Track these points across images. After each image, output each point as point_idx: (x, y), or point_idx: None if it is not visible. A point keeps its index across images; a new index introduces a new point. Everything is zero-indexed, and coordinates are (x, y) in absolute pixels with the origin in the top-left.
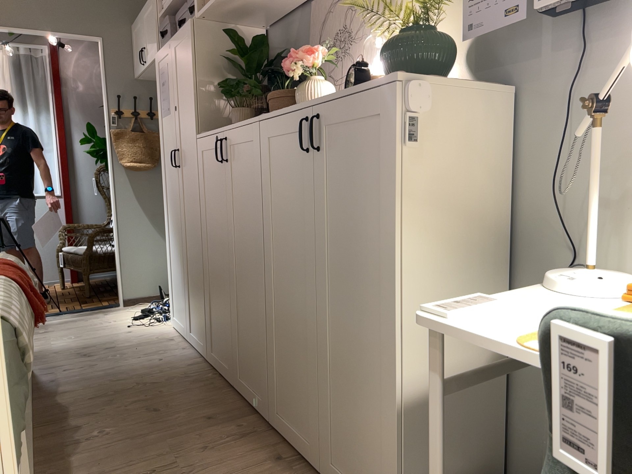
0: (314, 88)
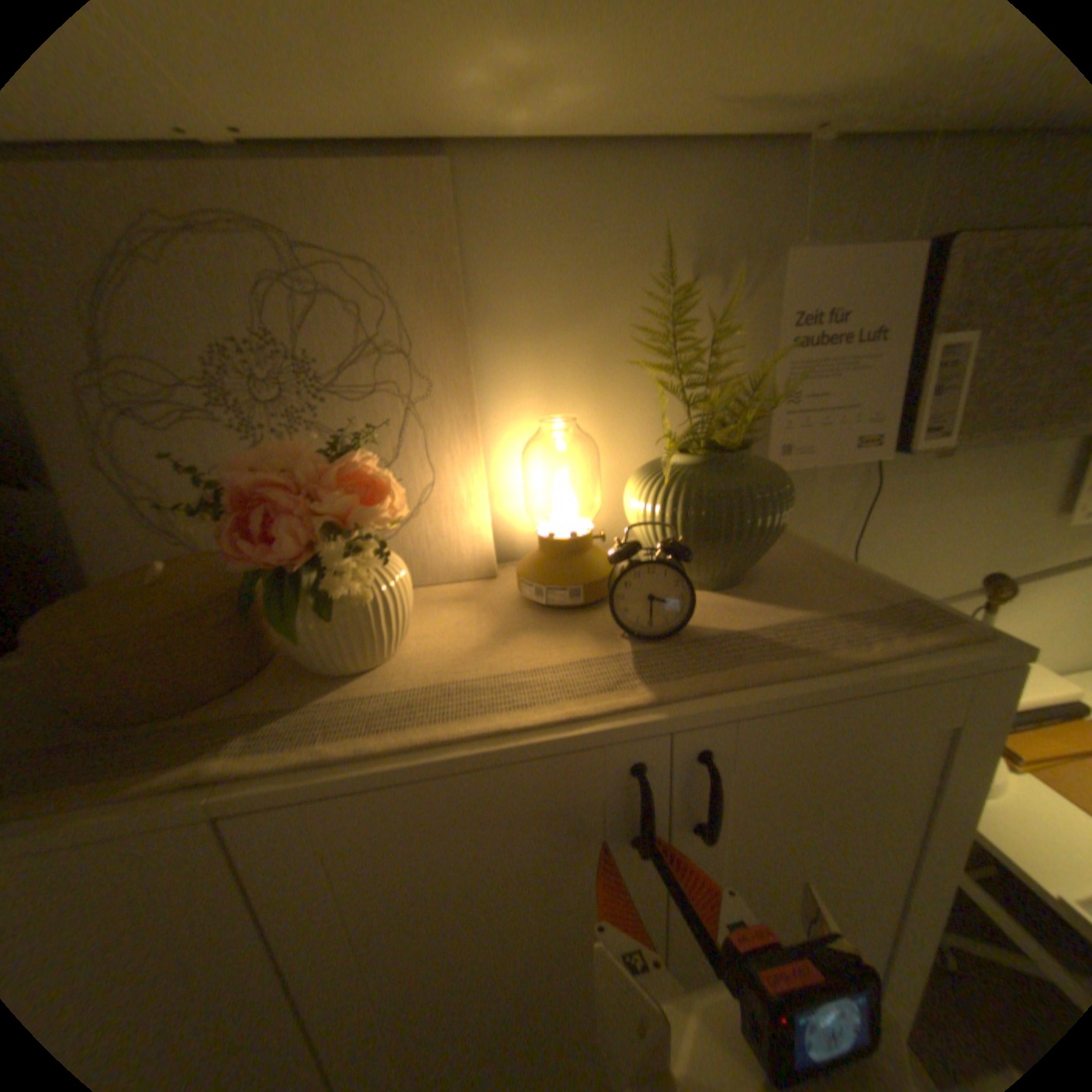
0: (389, 592)
